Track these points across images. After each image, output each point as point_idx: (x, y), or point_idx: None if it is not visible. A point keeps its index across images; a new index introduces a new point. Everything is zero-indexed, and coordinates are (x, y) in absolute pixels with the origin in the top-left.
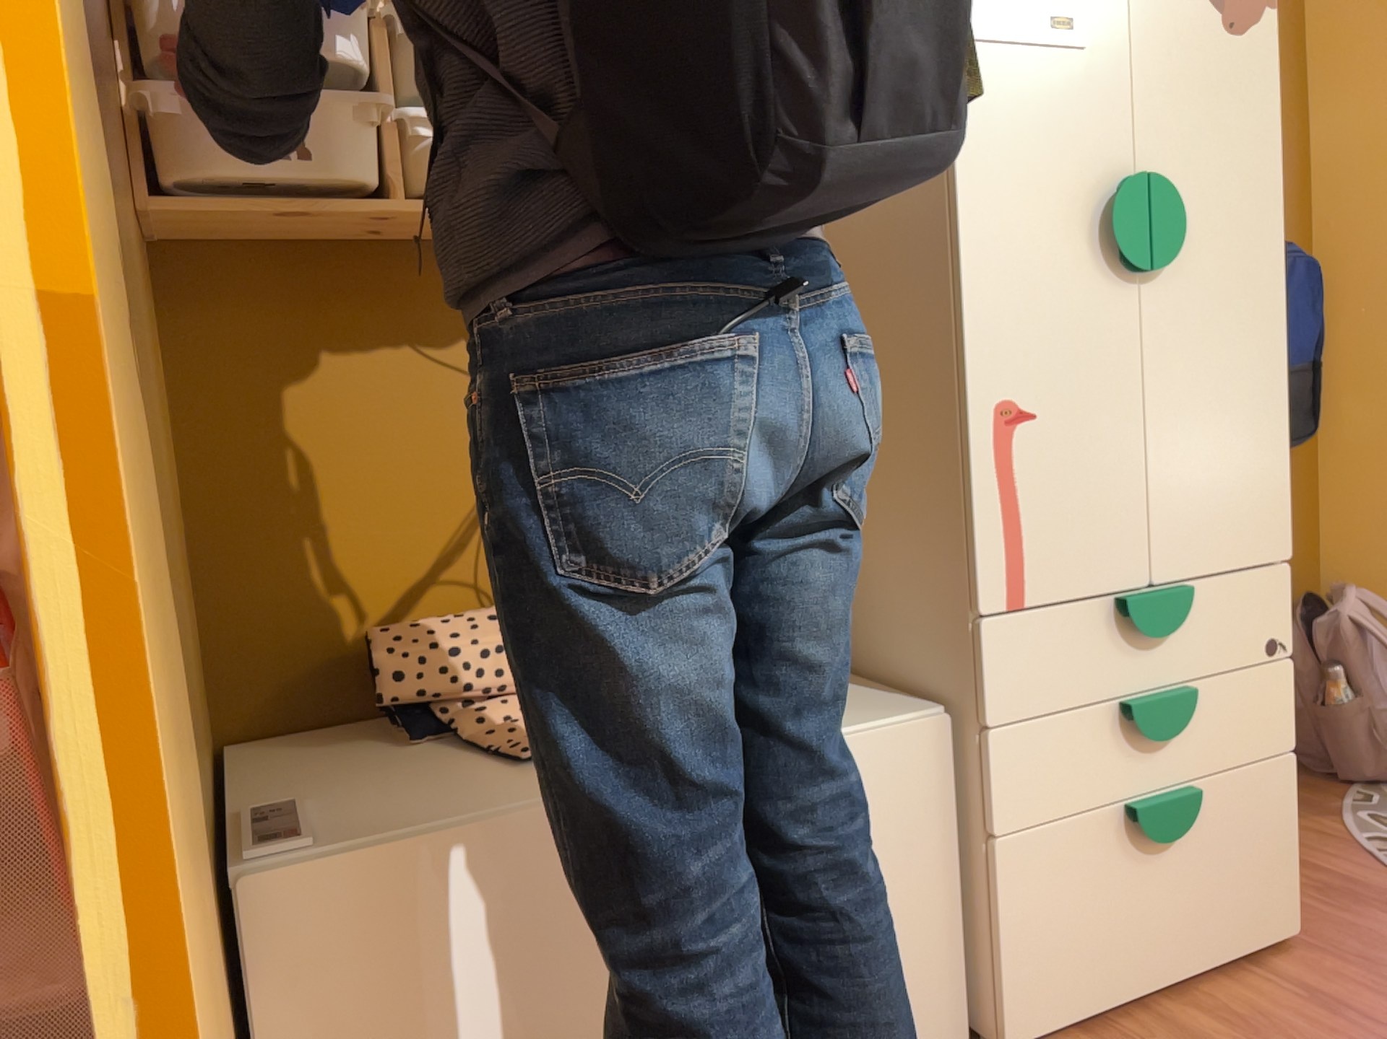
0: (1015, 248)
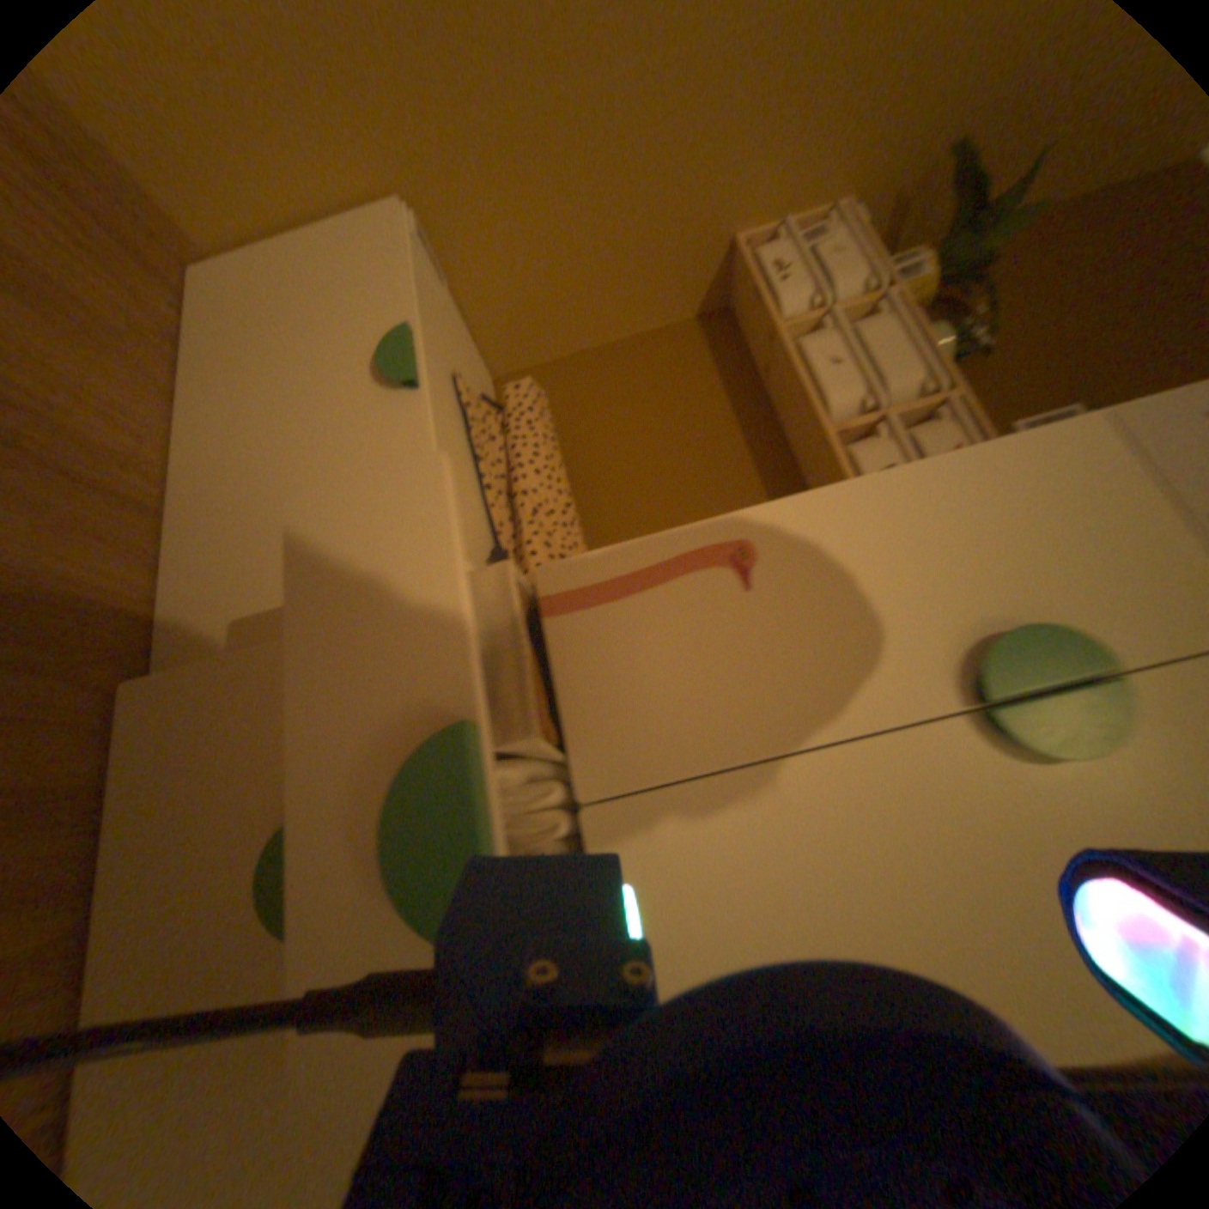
0: (917, 528)
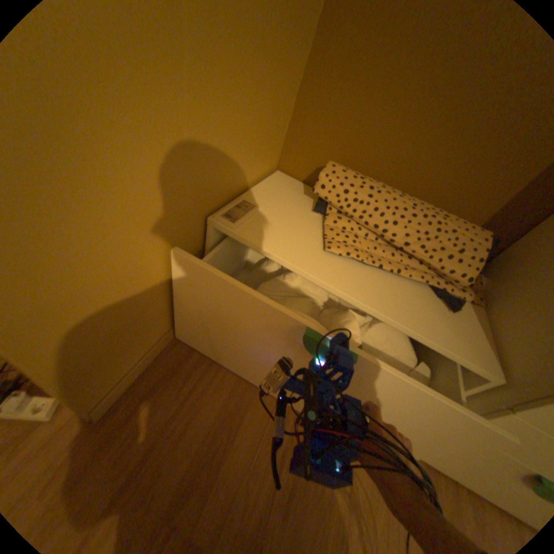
0: None
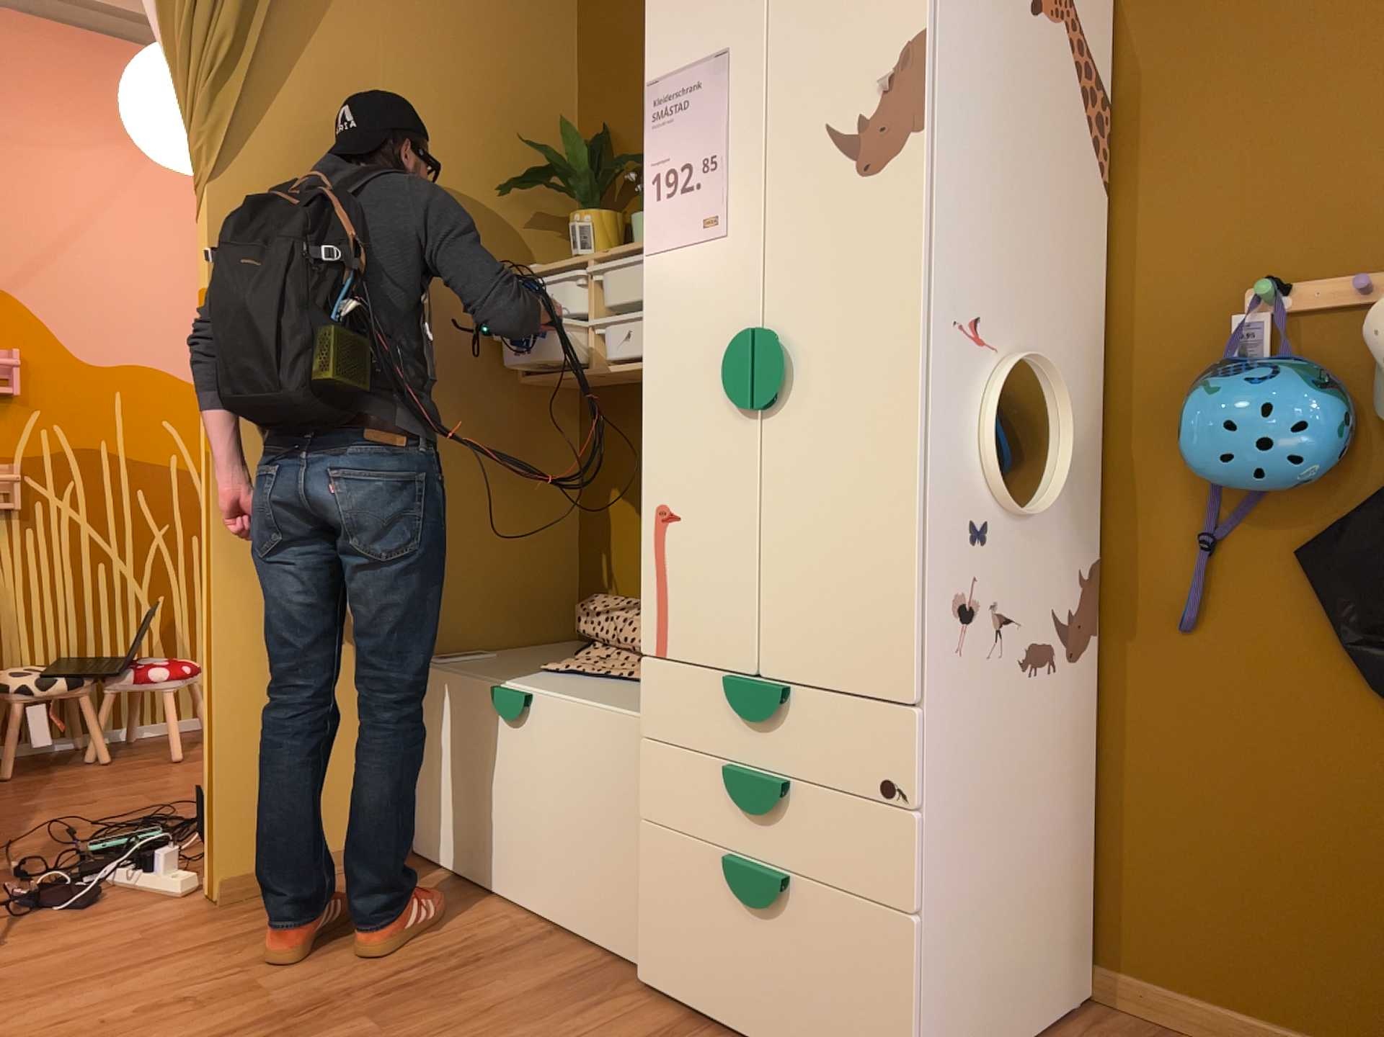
0: (671, 393)
